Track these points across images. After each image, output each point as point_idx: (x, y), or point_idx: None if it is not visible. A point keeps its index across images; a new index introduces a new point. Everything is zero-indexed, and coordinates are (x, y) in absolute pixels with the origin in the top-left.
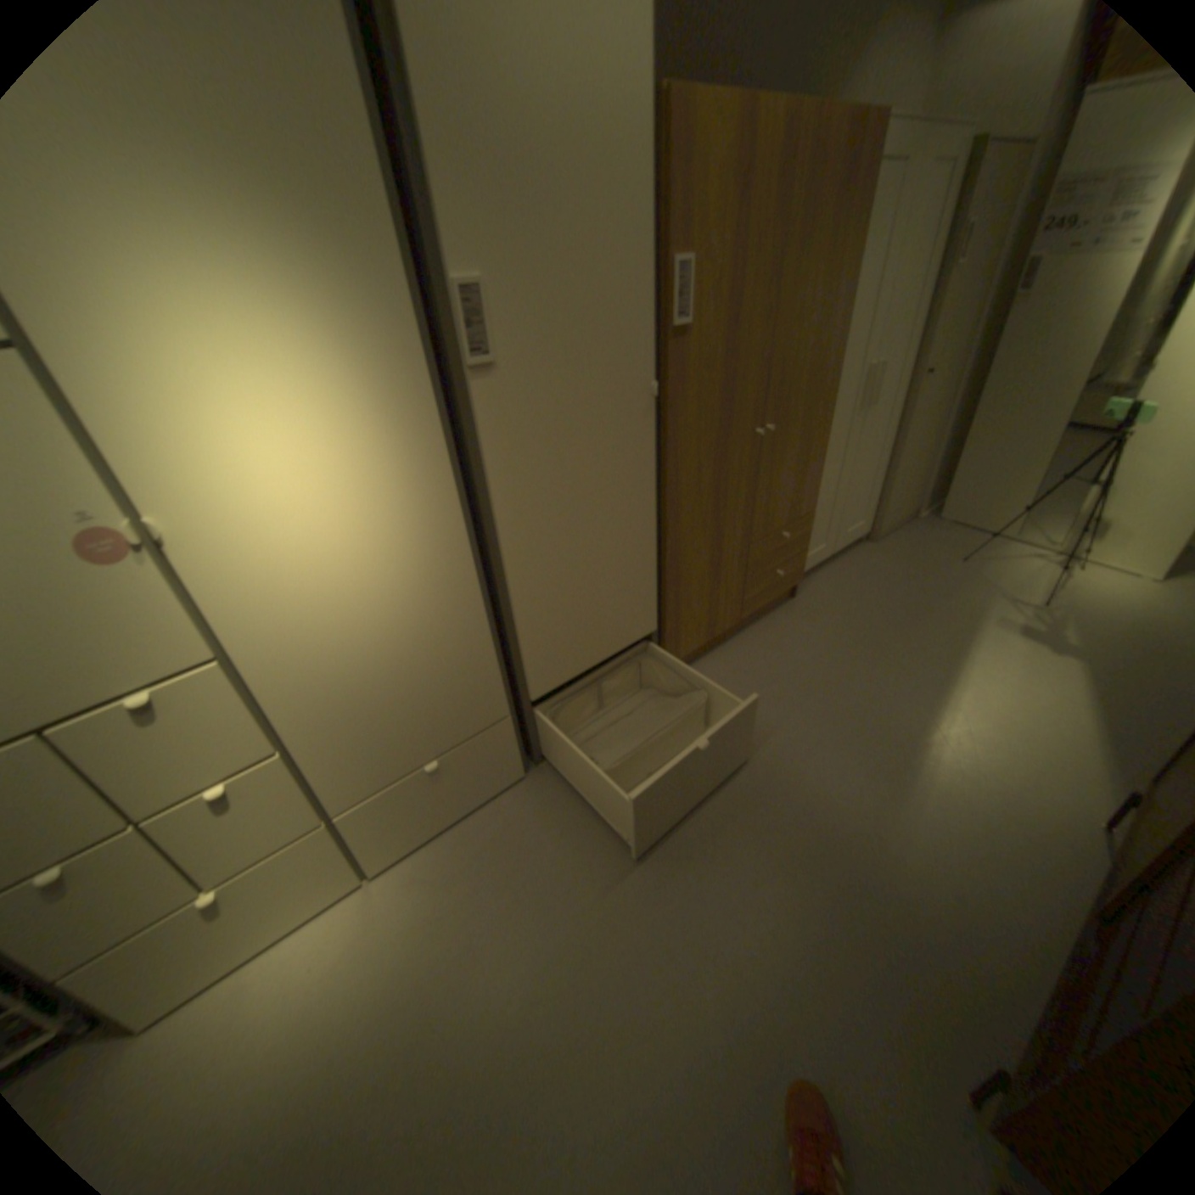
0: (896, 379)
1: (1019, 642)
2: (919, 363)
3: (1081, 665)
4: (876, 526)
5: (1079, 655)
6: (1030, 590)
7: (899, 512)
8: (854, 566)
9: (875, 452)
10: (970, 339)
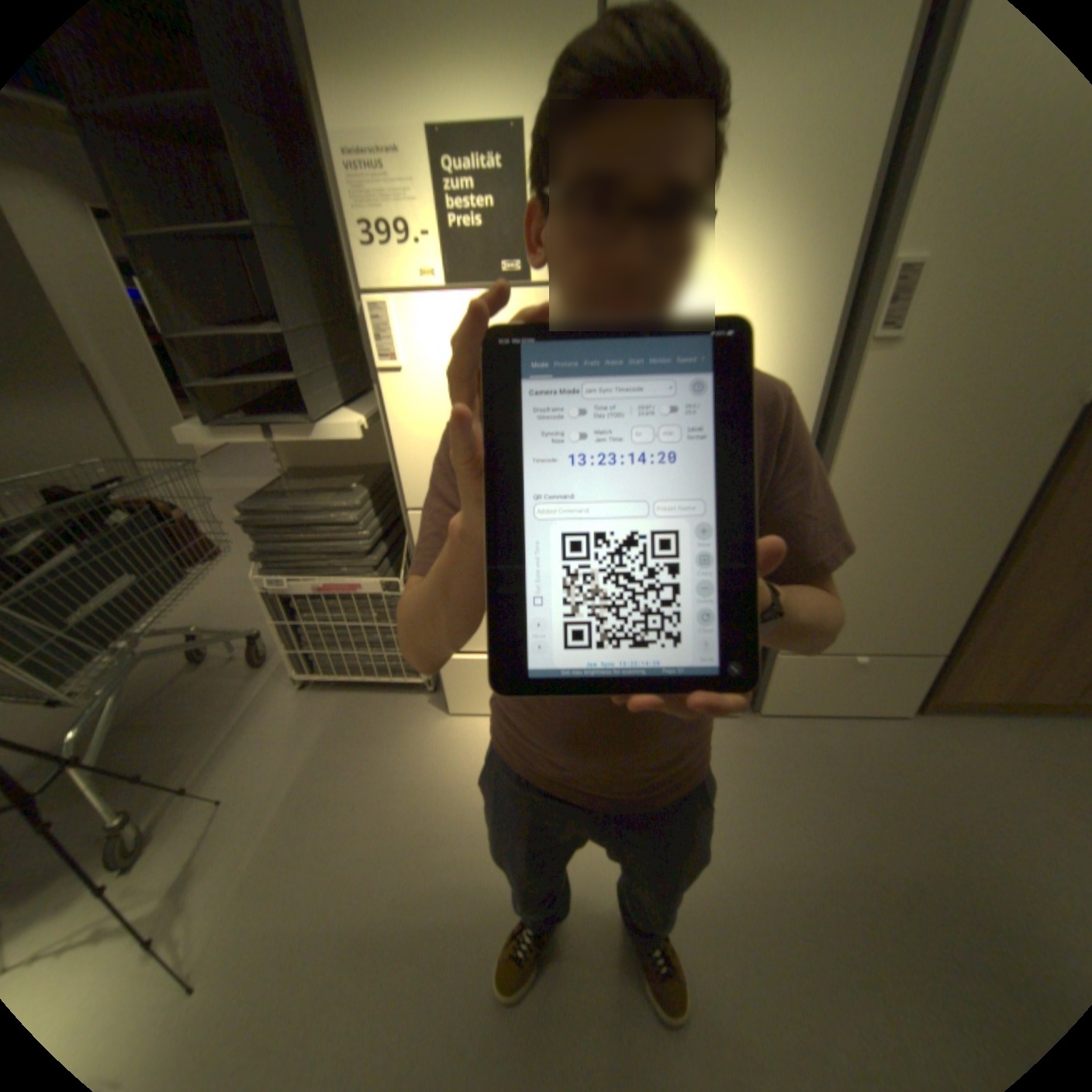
0: None
1: None
2: None
3: None
4: None
5: None
6: None
7: None
8: None
9: None
10: None
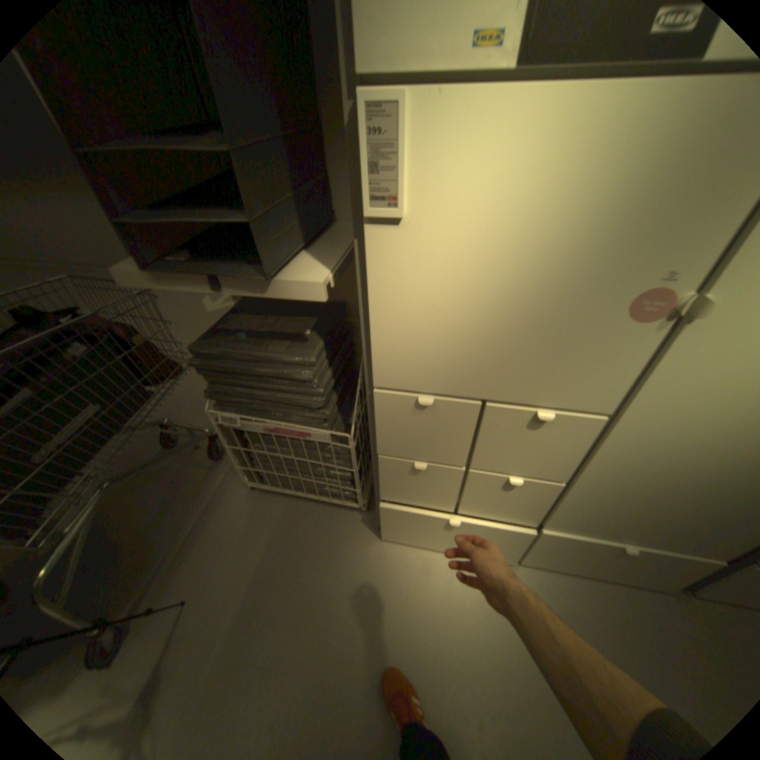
0: None
1: None
2: None
3: None
4: None
5: None
6: None
7: None
8: None
9: None
10: None
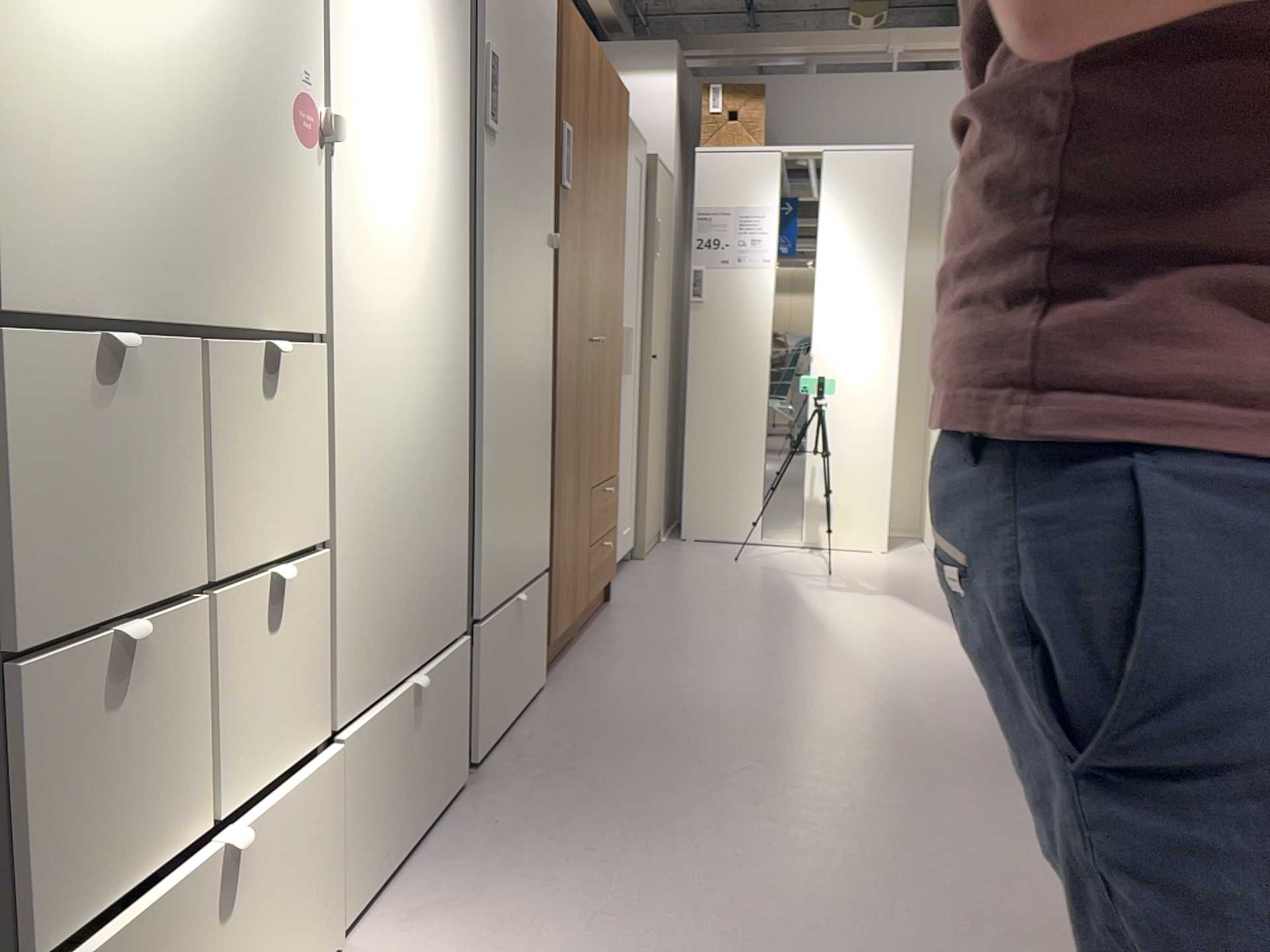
0: (632, 354)
1: (836, 595)
2: (644, 344)
3: (892, 598)
4: (637, 537)
5: (884, 594)
6: (808, 569)
7: (652, 522)
8: (640, 576)
9: (629, 433)
10: (666, 336)
